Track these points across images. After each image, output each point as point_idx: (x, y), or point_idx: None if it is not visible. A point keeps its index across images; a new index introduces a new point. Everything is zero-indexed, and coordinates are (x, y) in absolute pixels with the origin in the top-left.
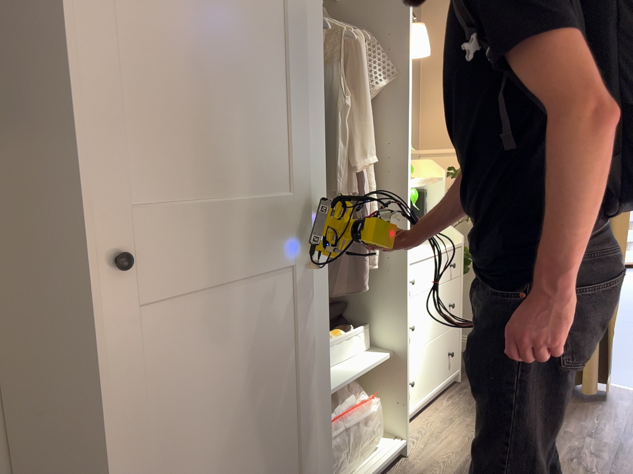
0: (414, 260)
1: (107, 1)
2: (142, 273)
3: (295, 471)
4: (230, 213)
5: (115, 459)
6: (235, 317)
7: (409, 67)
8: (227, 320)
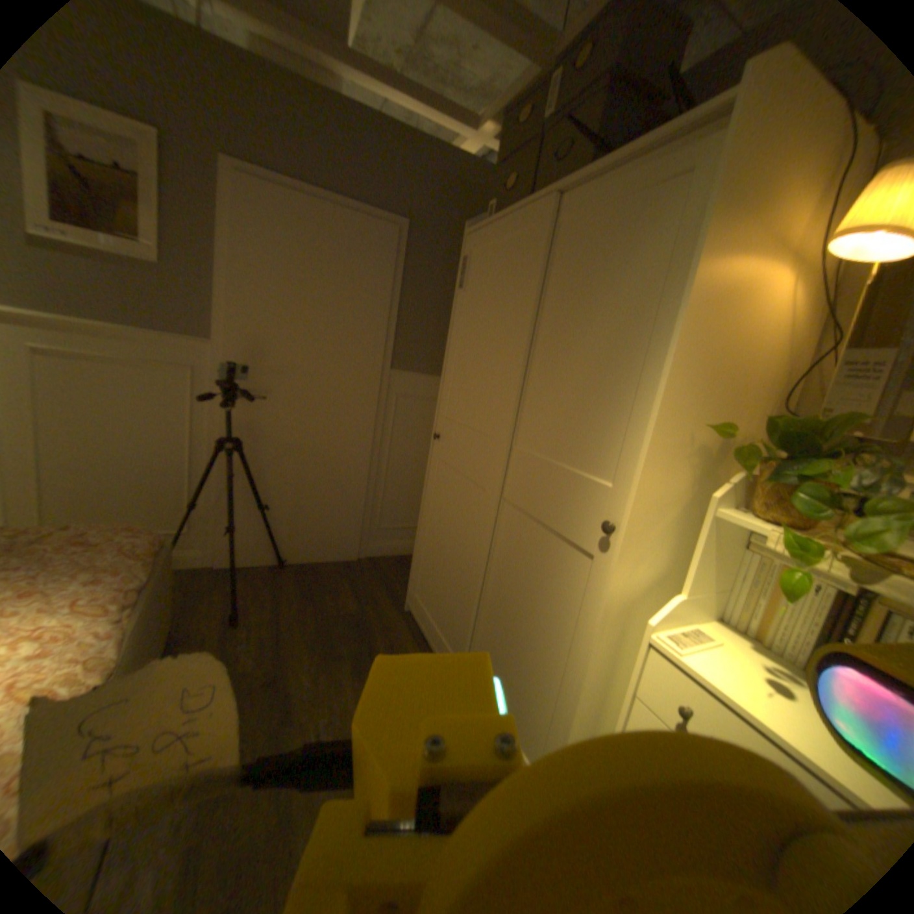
0: (731, 697)
1: (456, 338)
2: (441, 447)
3: (457, 625)
4: (466, 437)
5: (423, 510)
6: (458, 494)
7: (683, 317)
8: (456, 492)
